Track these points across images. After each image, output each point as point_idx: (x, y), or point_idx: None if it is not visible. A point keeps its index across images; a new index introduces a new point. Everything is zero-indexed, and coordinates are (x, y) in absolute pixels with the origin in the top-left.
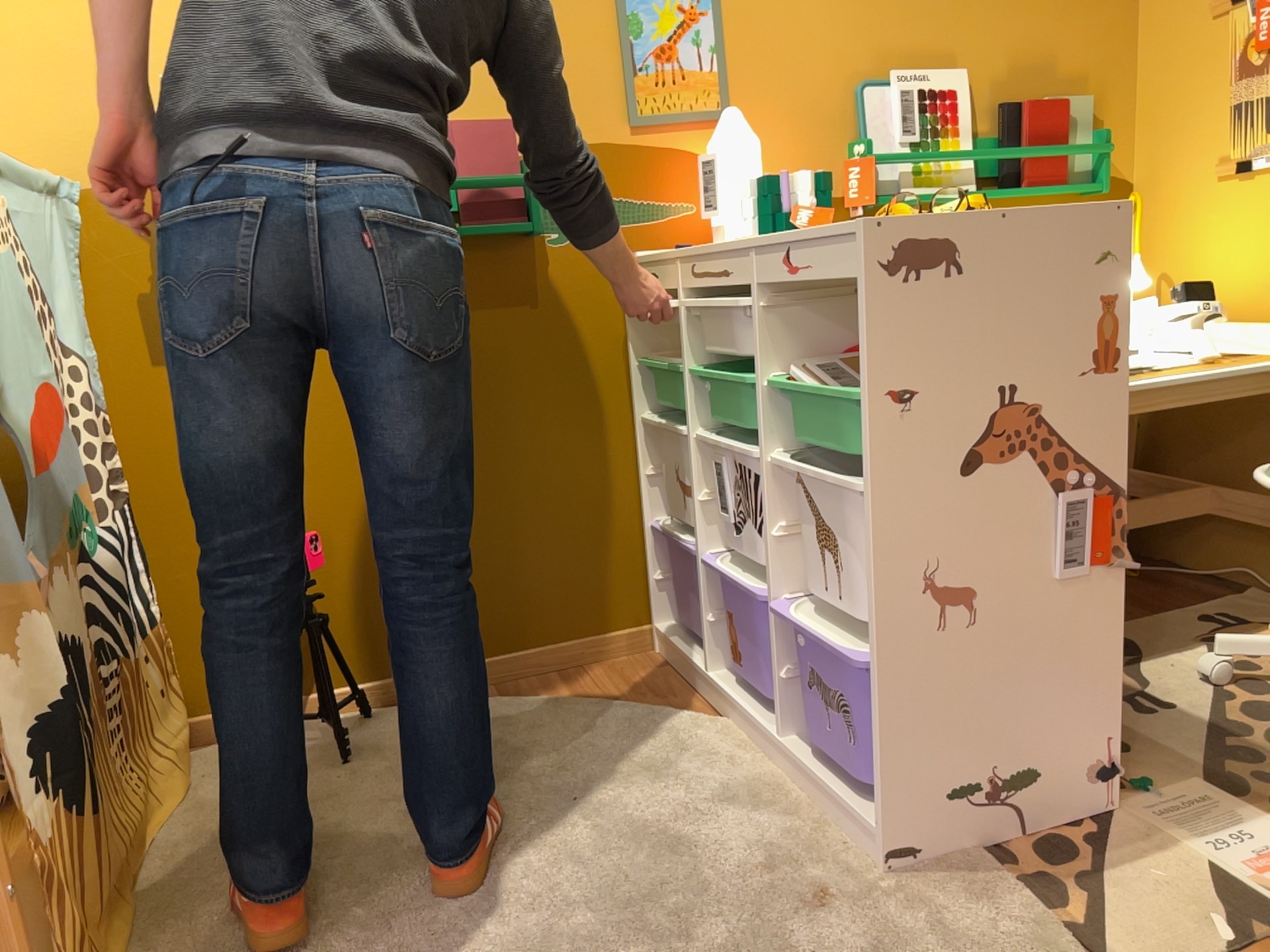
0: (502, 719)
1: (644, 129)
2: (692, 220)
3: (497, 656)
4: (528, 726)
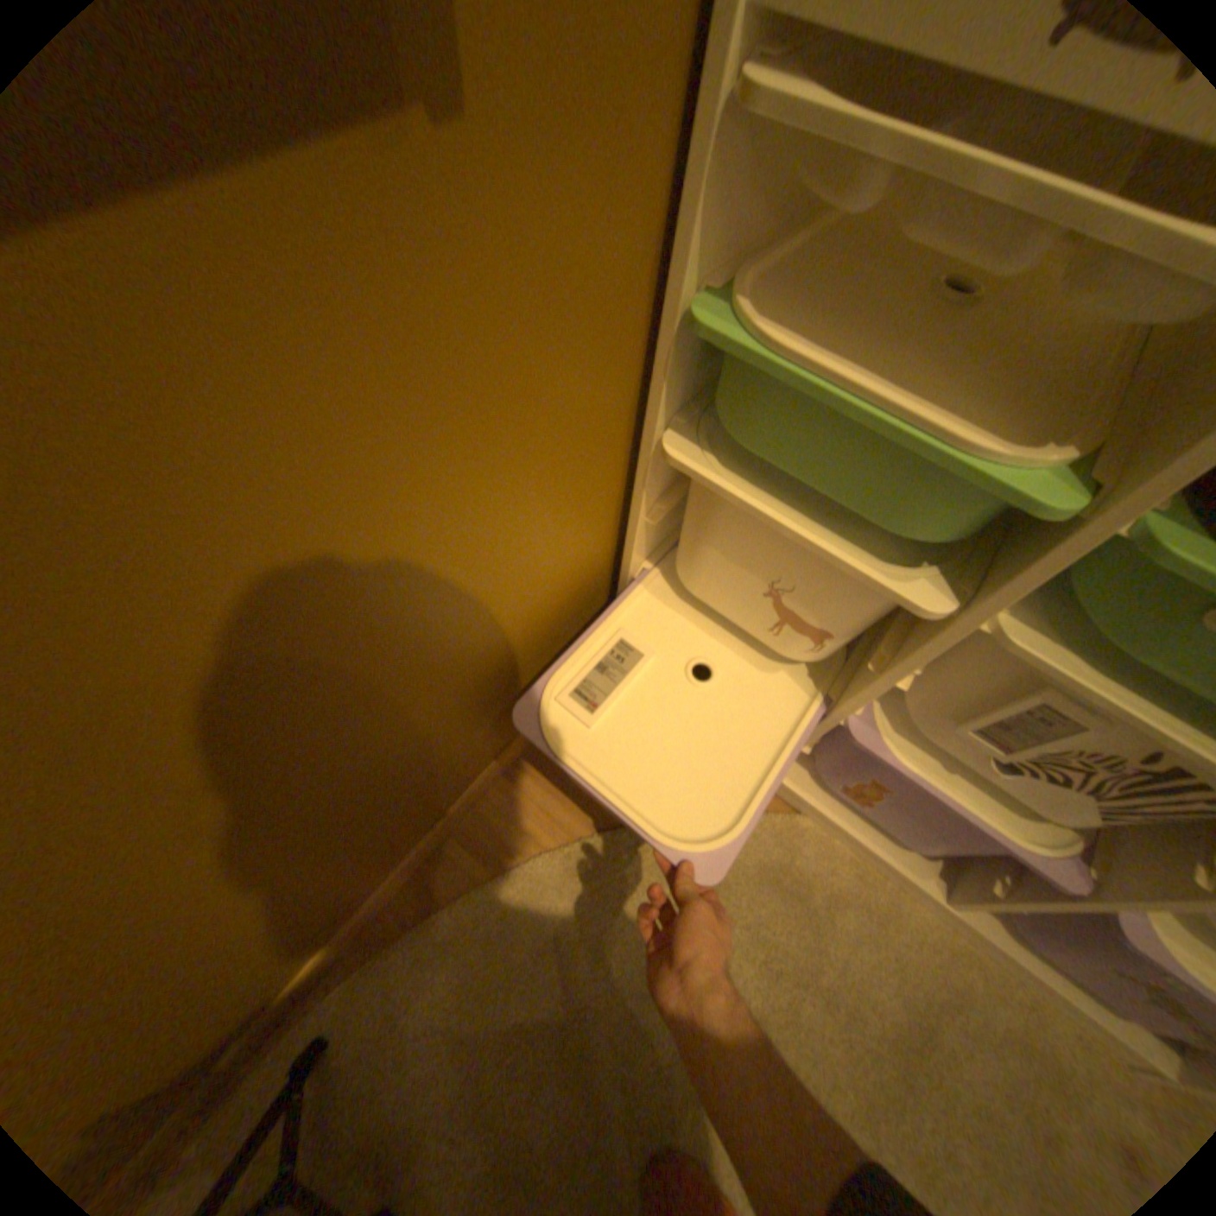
0: (543, 944)
1: None
2: None
3: (447, 814)
4: (590, 946)
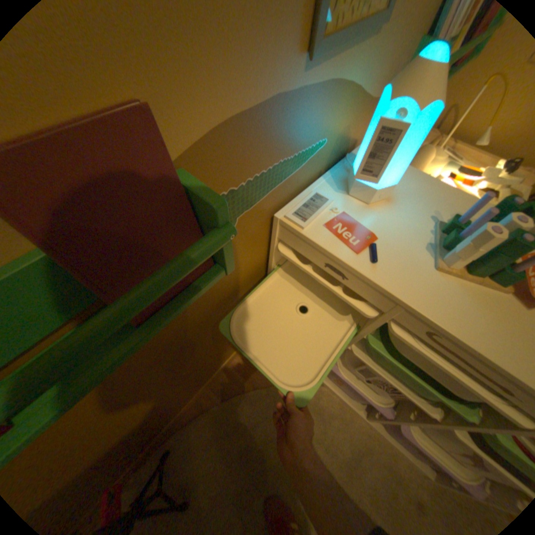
0: (236, 425)
1: (322, 58)
2: (322, 154)
3: (208, 382)
4: (251, 427)
